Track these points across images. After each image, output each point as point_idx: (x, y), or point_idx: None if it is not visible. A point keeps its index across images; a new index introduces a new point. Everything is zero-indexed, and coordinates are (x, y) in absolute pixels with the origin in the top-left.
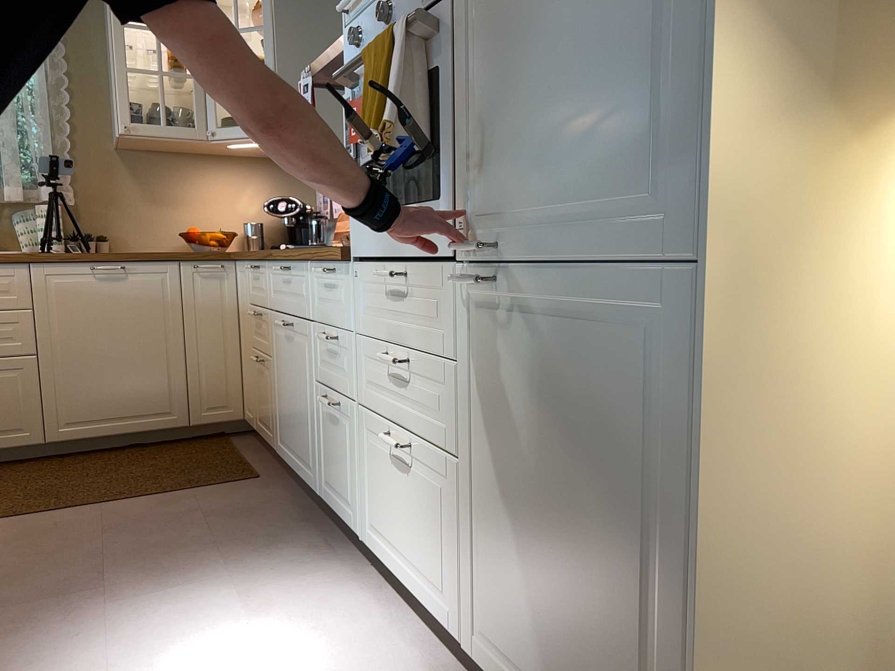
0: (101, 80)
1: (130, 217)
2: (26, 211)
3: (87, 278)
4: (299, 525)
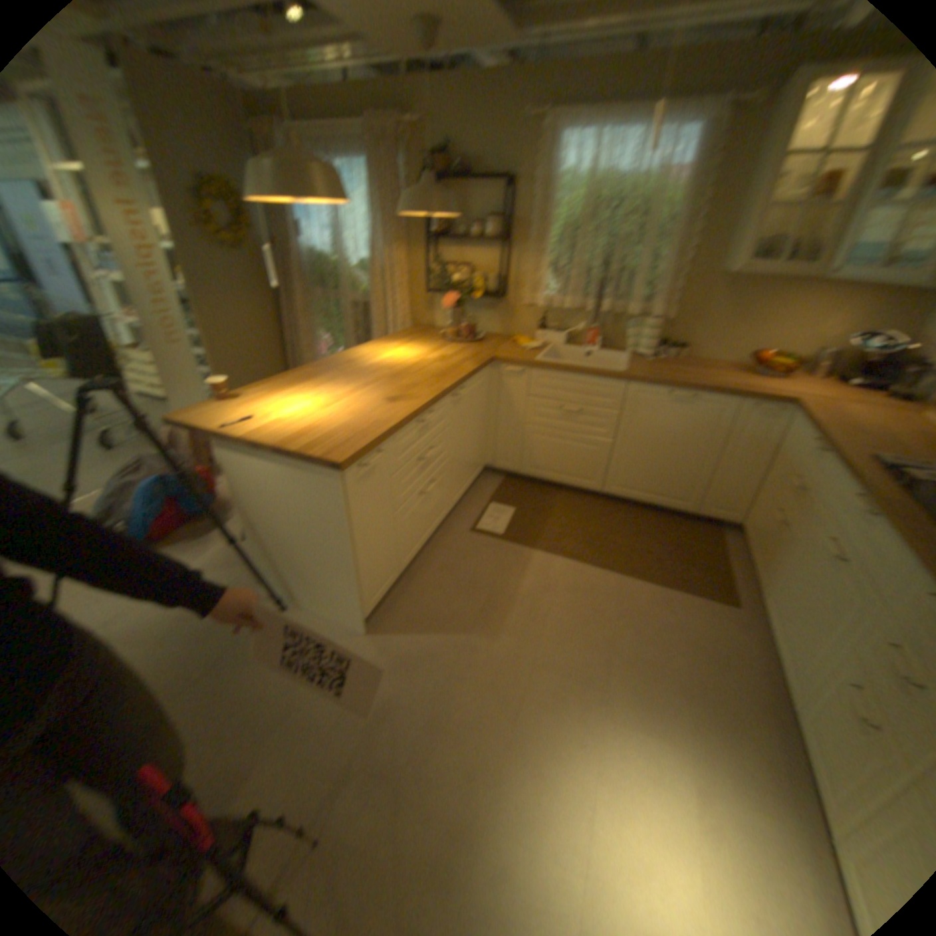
0: (737, 201)
1: (713, 329)
2: (638, 318)
3: (665, 397)
4: (765, 712)
